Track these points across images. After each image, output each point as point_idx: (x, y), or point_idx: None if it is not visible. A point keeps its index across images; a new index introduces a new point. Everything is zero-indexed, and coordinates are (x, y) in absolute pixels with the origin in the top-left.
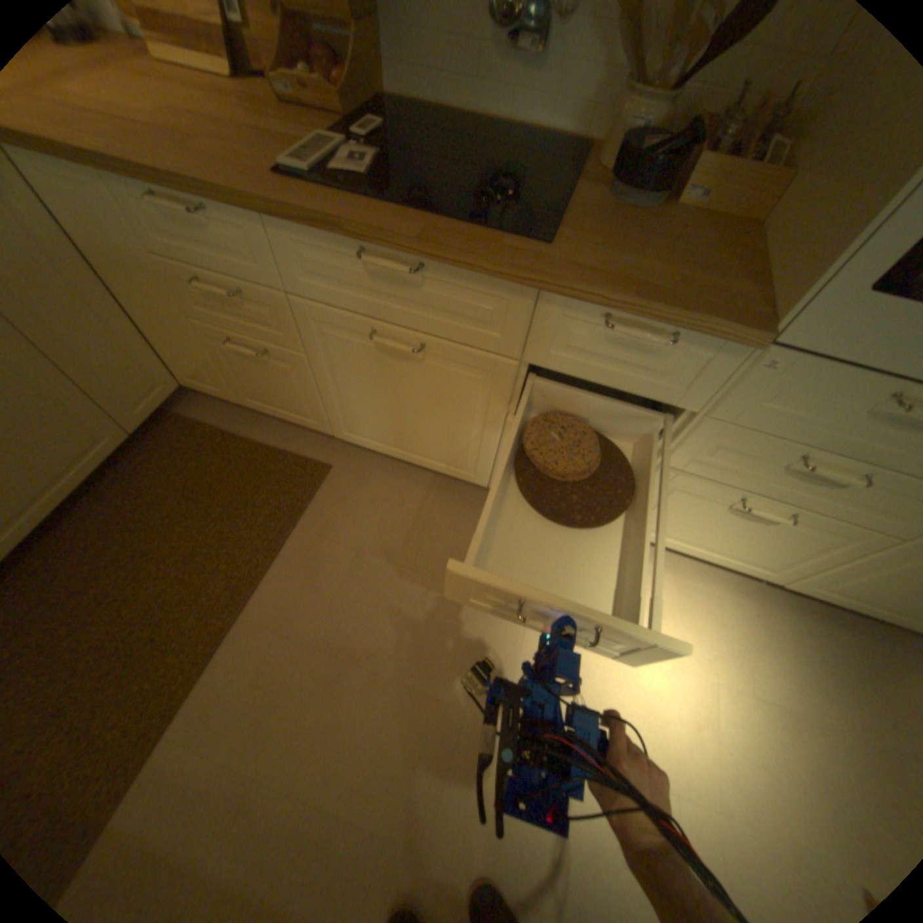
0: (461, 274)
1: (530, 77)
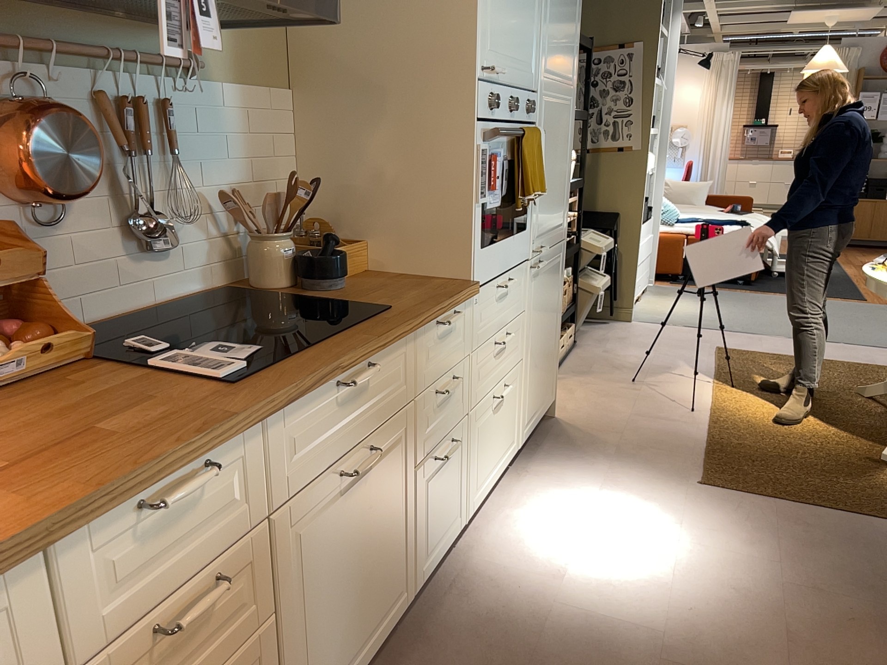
0: (387, 352)
1: (166, 266)
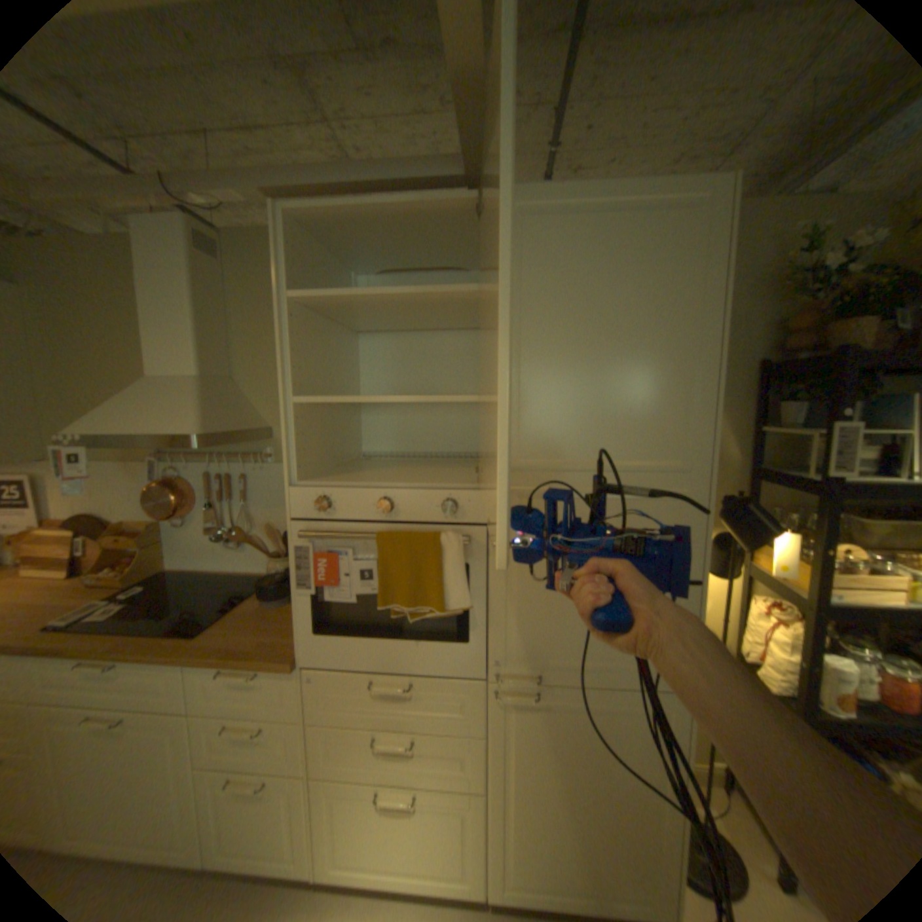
0: (136, 668)
1: (239, 556)
